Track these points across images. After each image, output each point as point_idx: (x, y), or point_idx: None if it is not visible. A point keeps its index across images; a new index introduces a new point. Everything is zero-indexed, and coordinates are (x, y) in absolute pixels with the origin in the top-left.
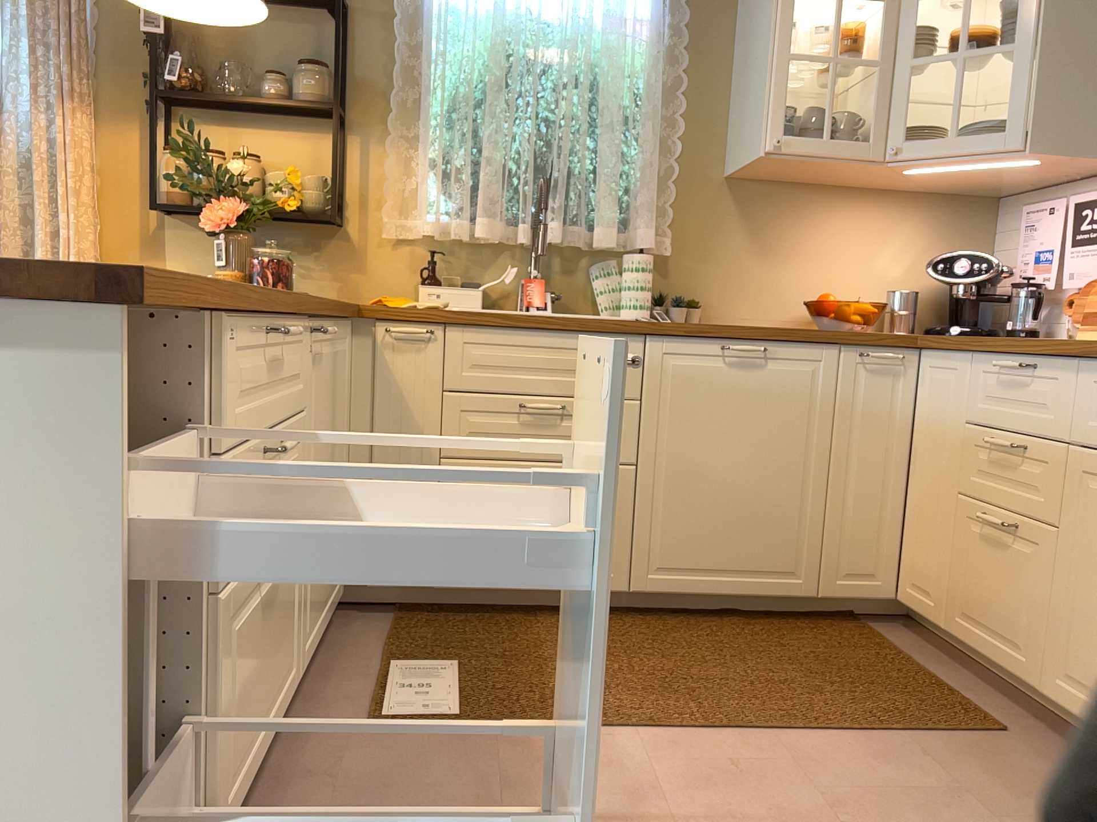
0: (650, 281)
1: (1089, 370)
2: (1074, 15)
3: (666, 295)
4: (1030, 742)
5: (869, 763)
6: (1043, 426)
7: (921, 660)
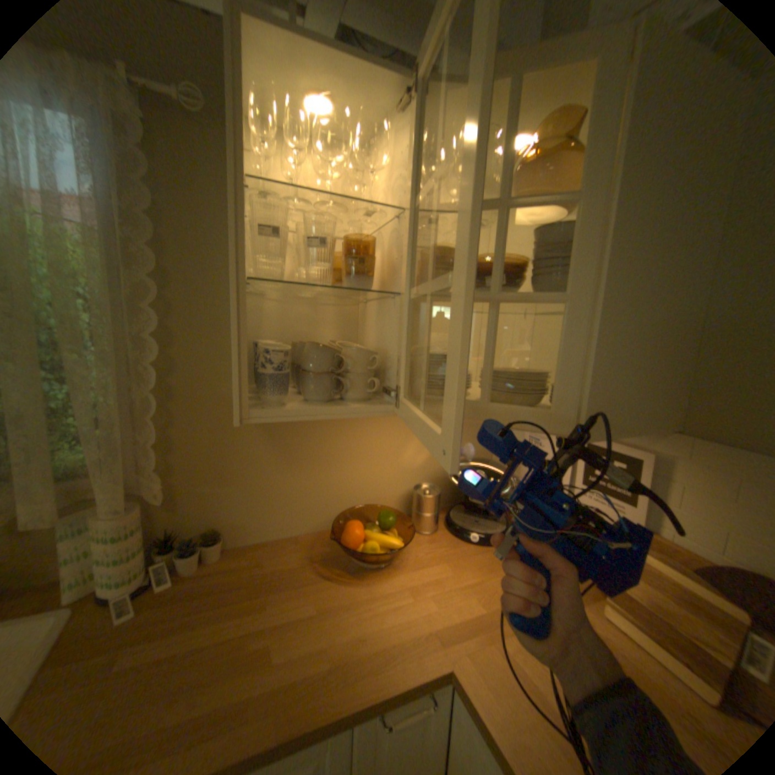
0: (128, 553)
1: None
2: (642, 262)
3: (178, 533)
4: None
5: None
6: None
7: None
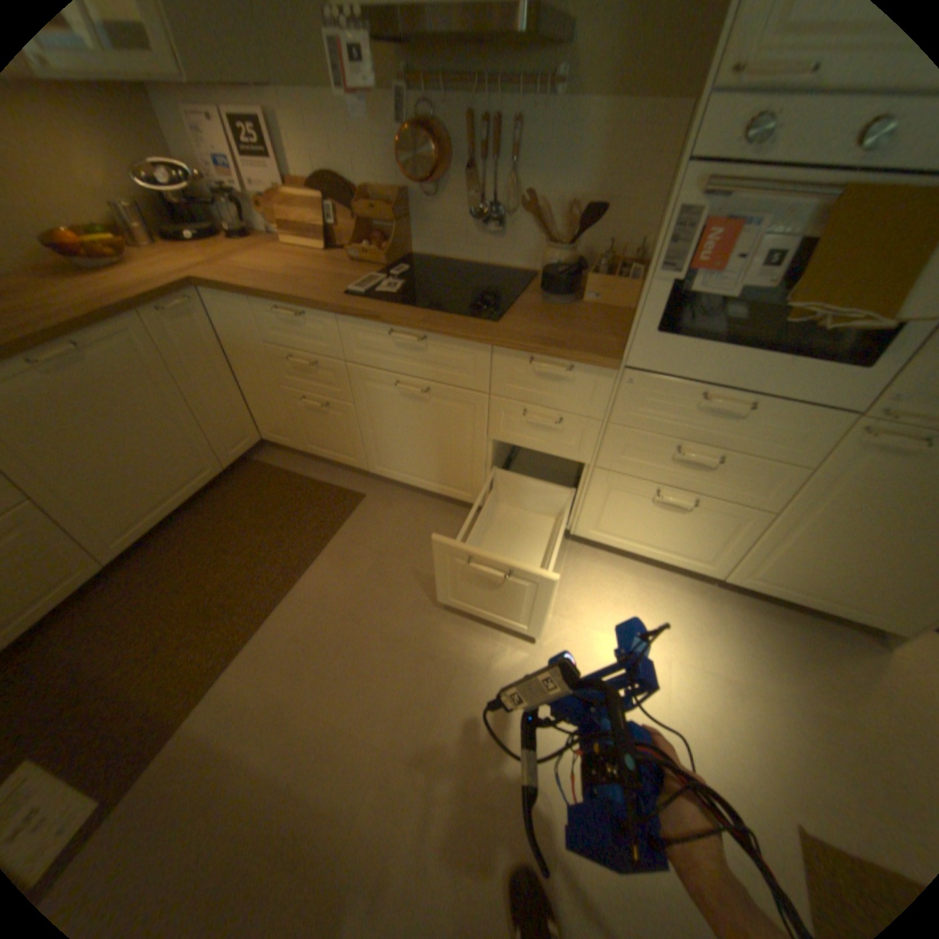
0: None
1: (342, 321)
2: None
3: None
4: (374, 494)
5: (338, 570)
6: (322, 351)
7: (297, 471)
